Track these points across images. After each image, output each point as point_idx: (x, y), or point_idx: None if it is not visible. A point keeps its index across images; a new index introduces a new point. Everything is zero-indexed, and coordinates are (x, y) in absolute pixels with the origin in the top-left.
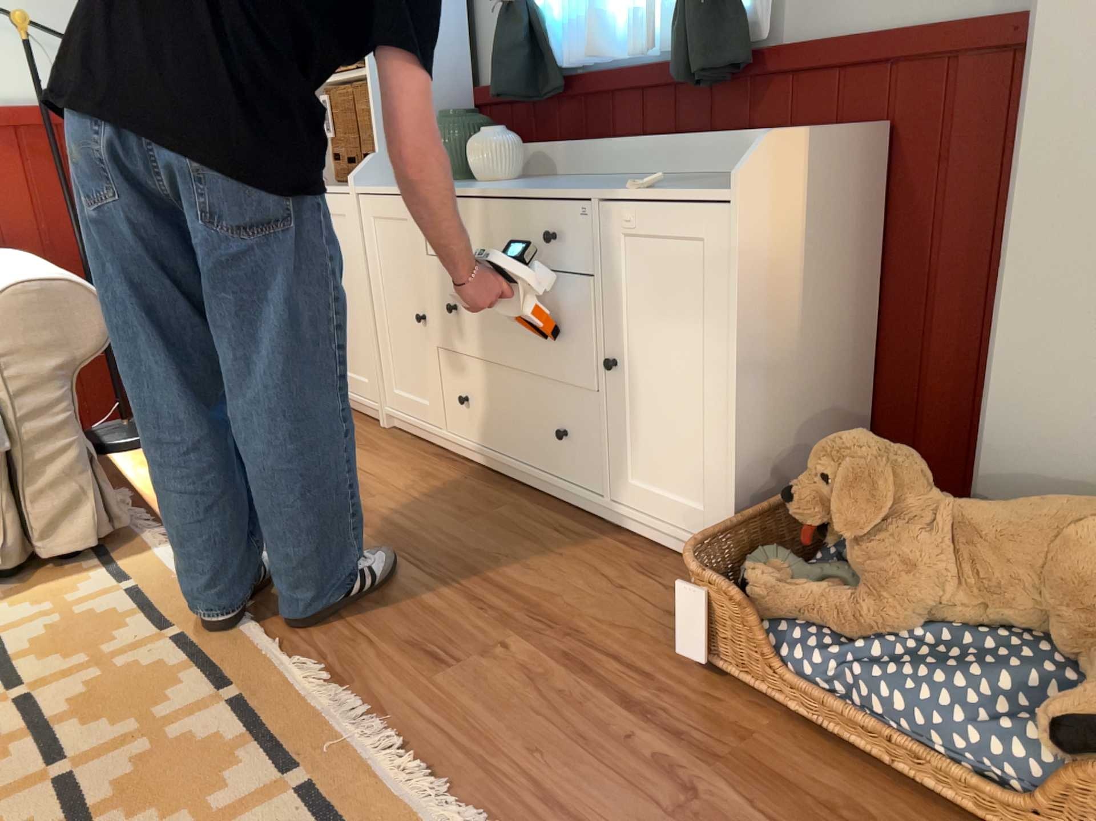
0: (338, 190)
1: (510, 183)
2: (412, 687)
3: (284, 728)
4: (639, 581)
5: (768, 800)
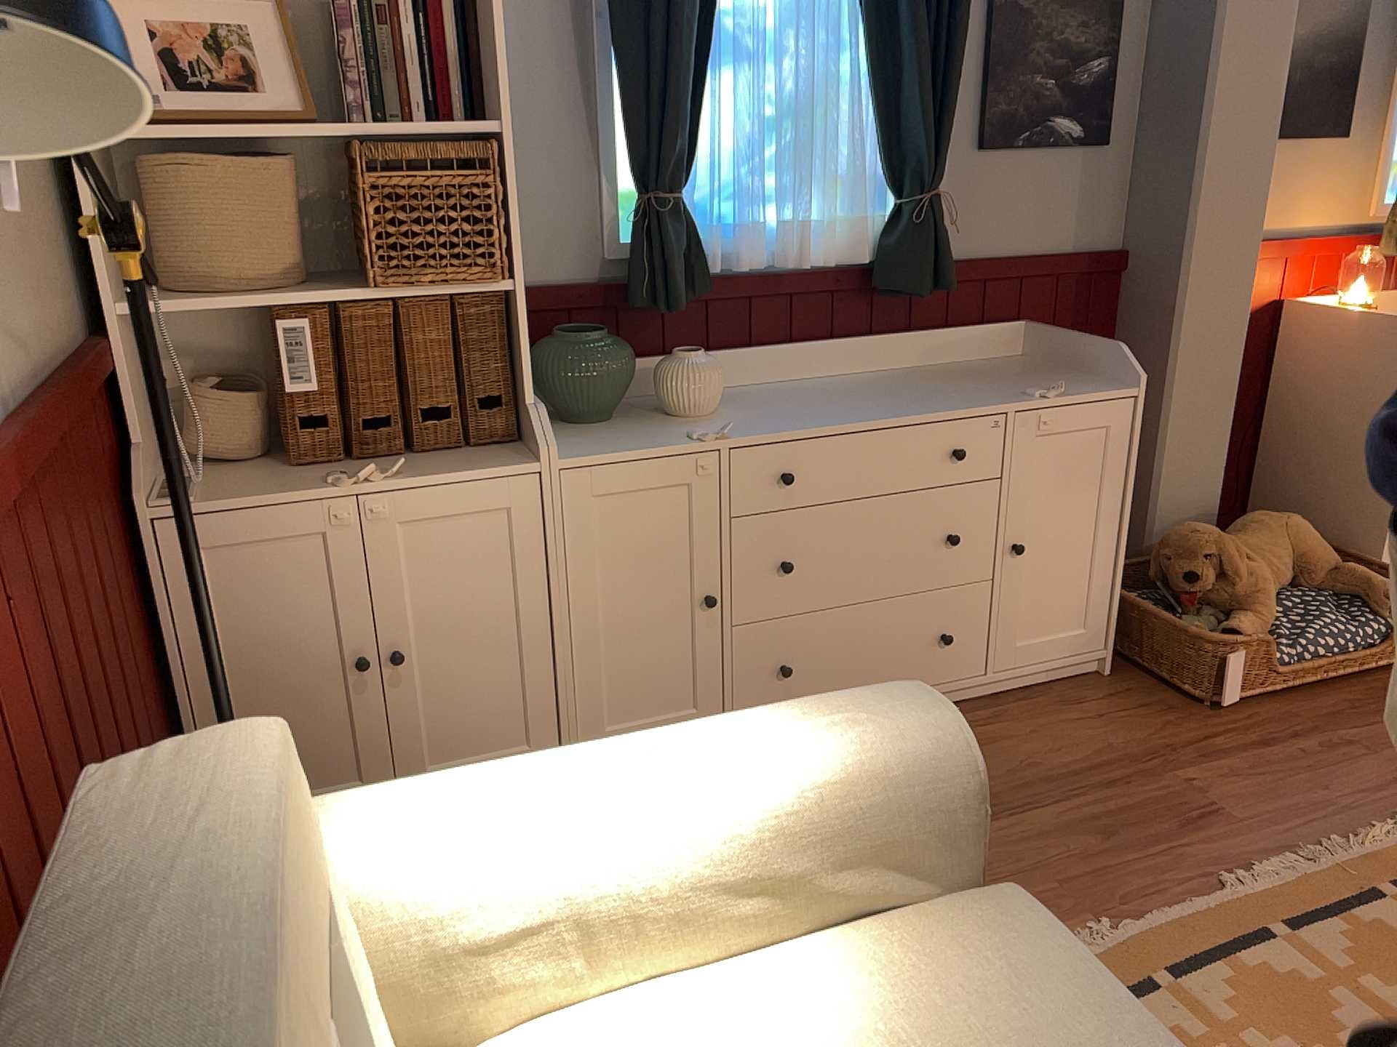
0: (462, 472)
1: (744, 411)
2: (1250, 832)
3: (1325, 898)
4: (1090, 709)
5: (1351, 724)
